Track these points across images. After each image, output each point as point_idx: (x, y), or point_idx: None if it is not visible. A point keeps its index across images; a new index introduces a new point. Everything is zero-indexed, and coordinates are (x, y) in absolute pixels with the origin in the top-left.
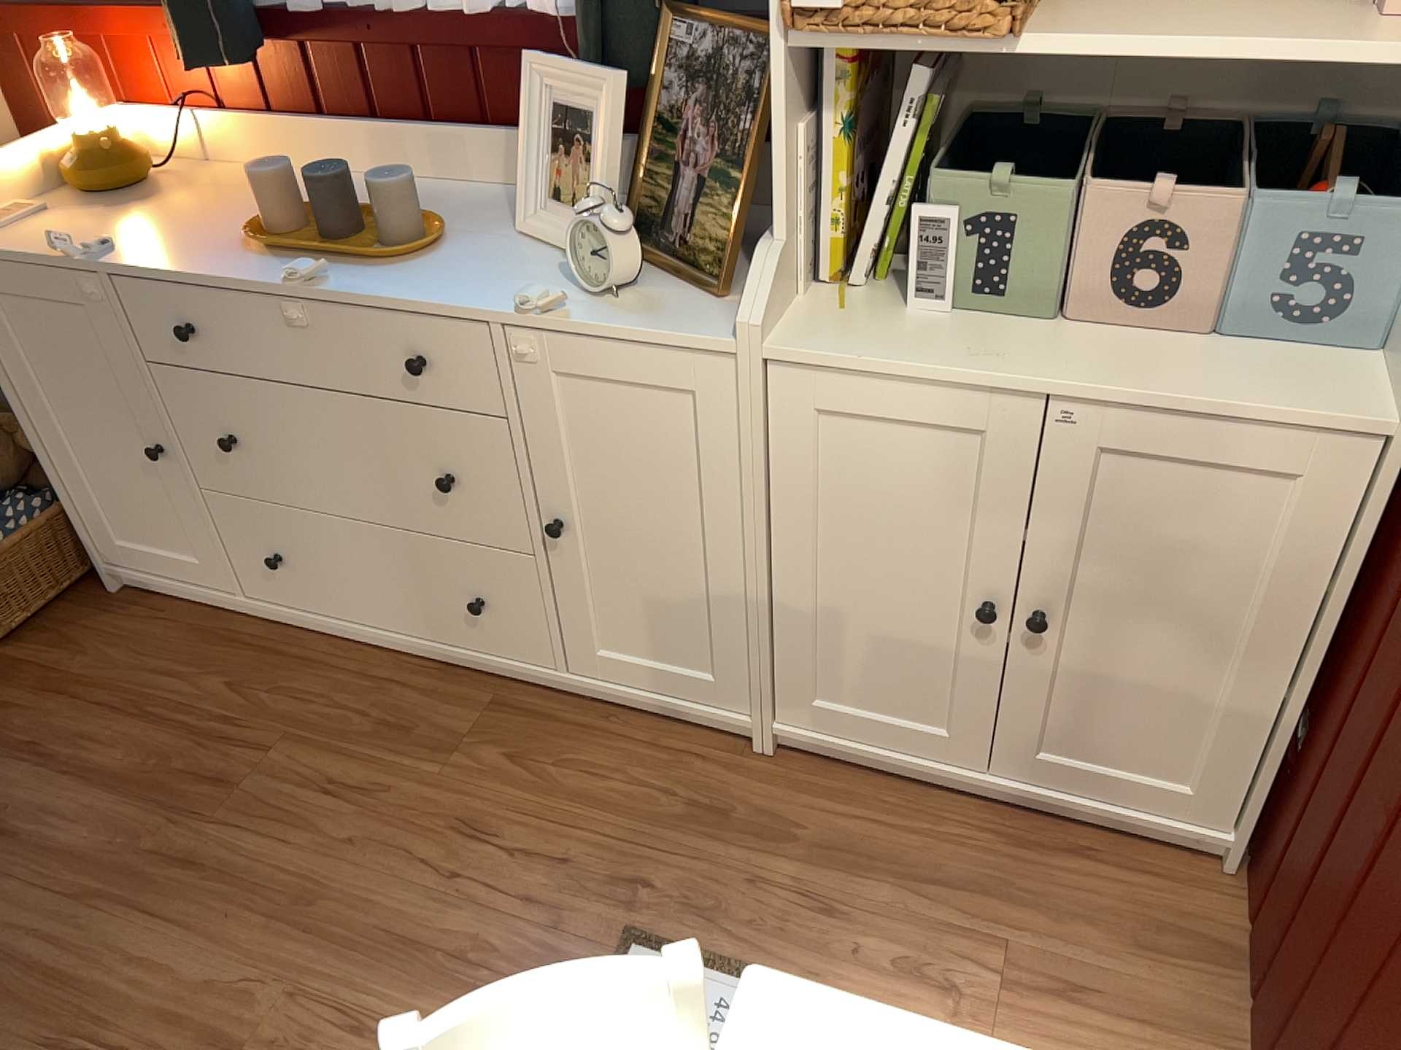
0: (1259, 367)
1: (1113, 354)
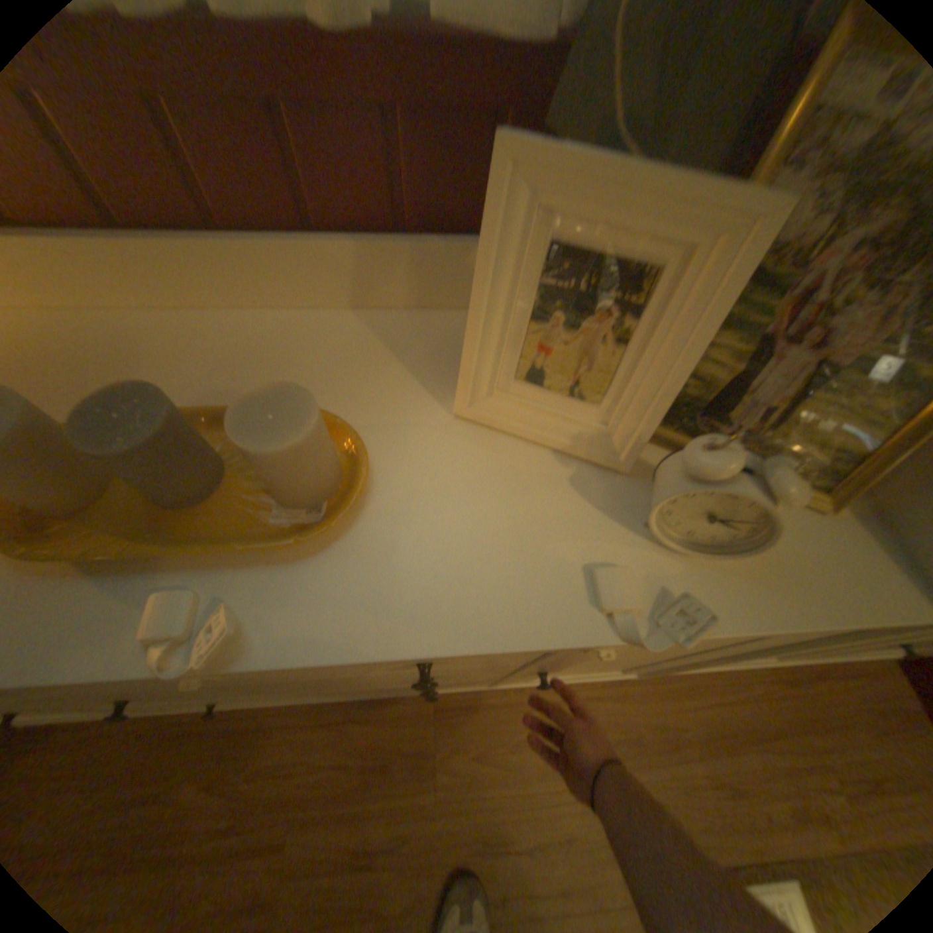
0: None
1: None
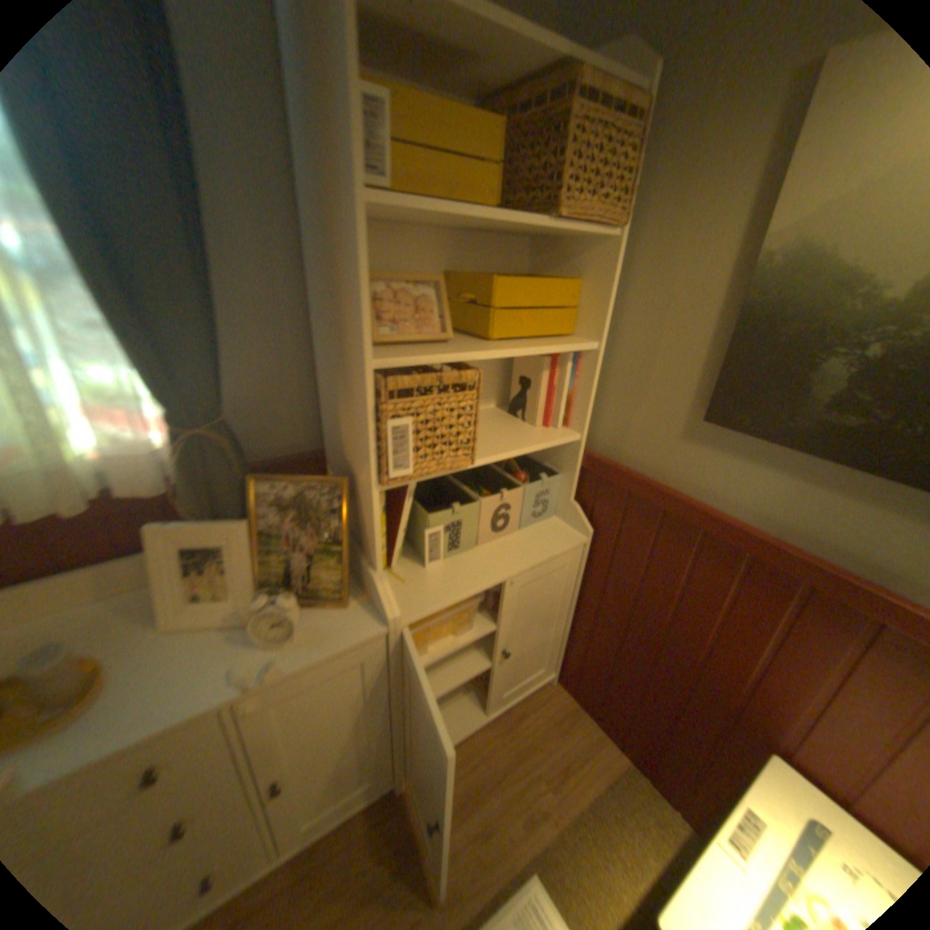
0: (540, 538)
1: (505, 555)
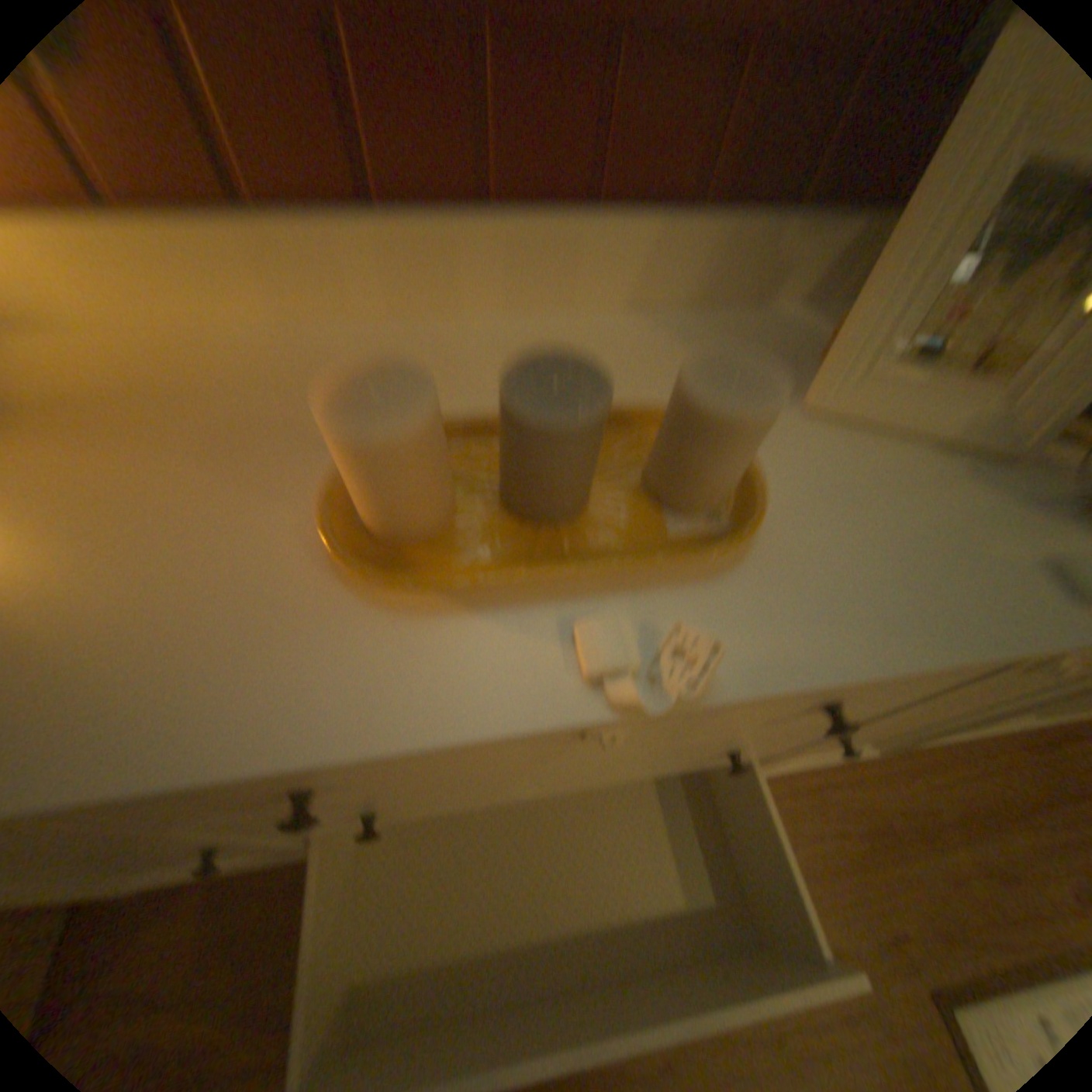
0: None
1: None
